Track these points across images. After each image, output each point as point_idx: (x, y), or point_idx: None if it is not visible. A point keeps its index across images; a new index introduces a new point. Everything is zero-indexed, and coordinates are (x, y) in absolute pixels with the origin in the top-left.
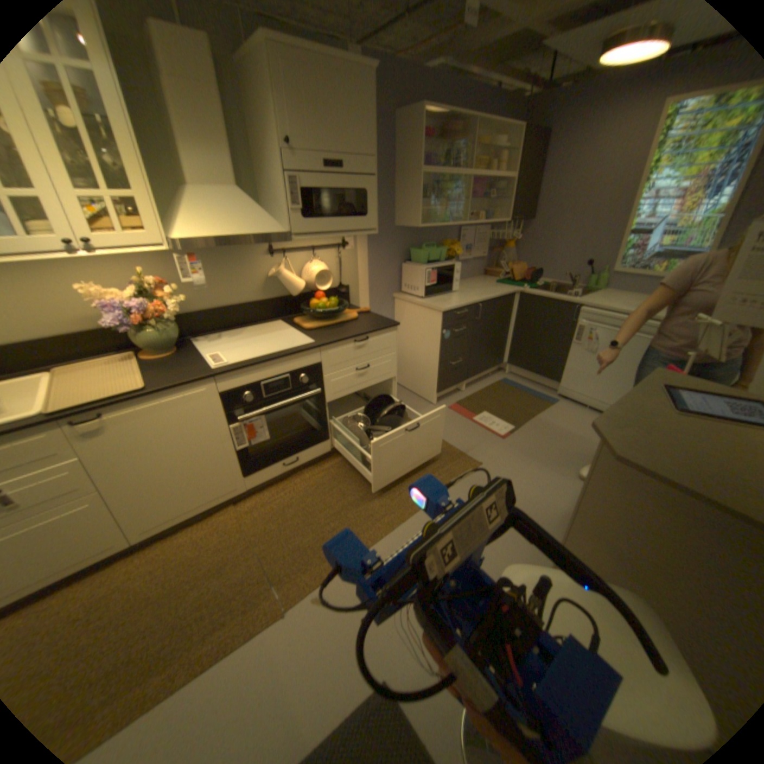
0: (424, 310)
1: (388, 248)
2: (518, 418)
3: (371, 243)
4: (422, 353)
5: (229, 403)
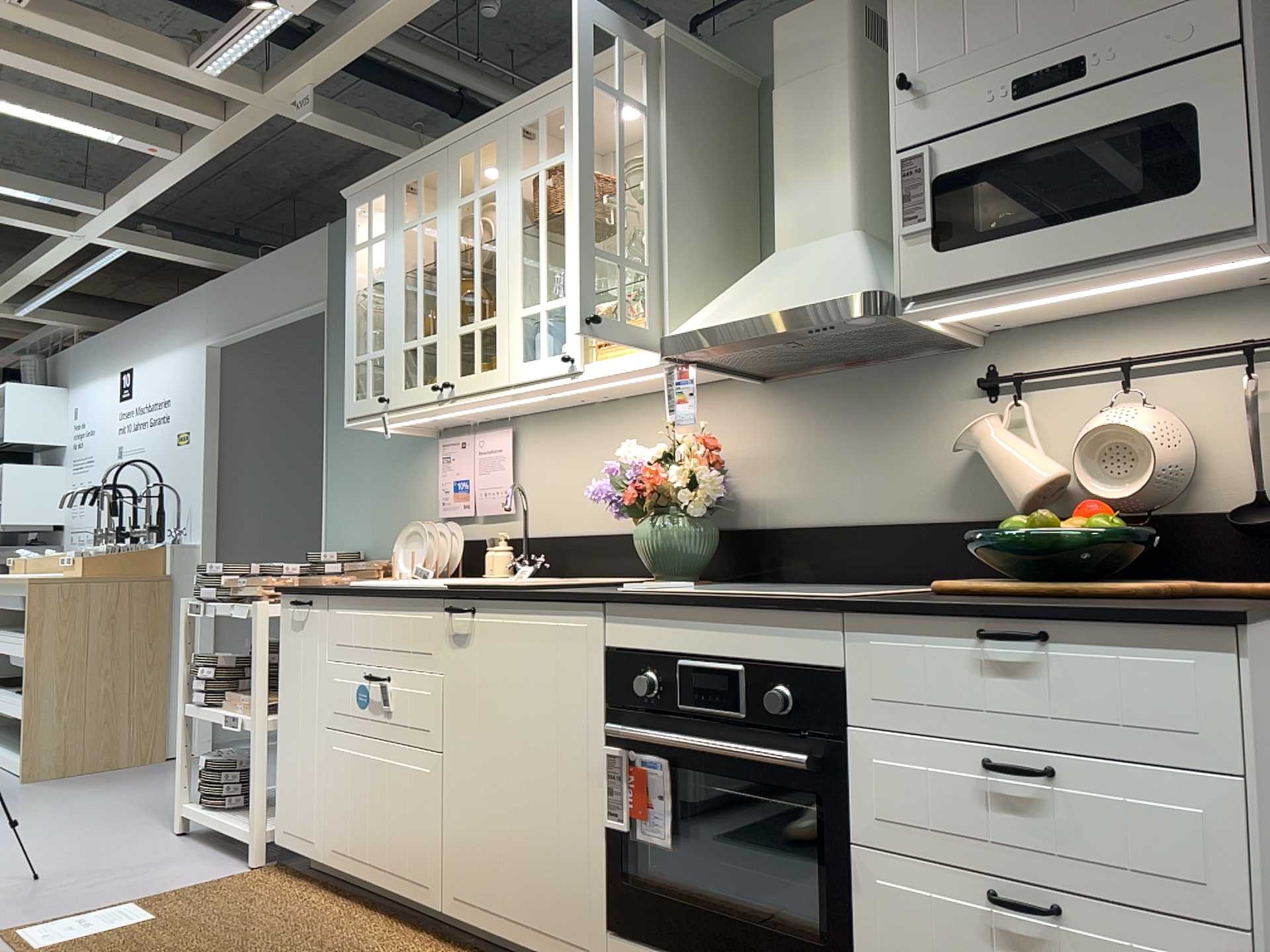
0: None
1: None
2: None
3: None
4: None
5: (616, 684)
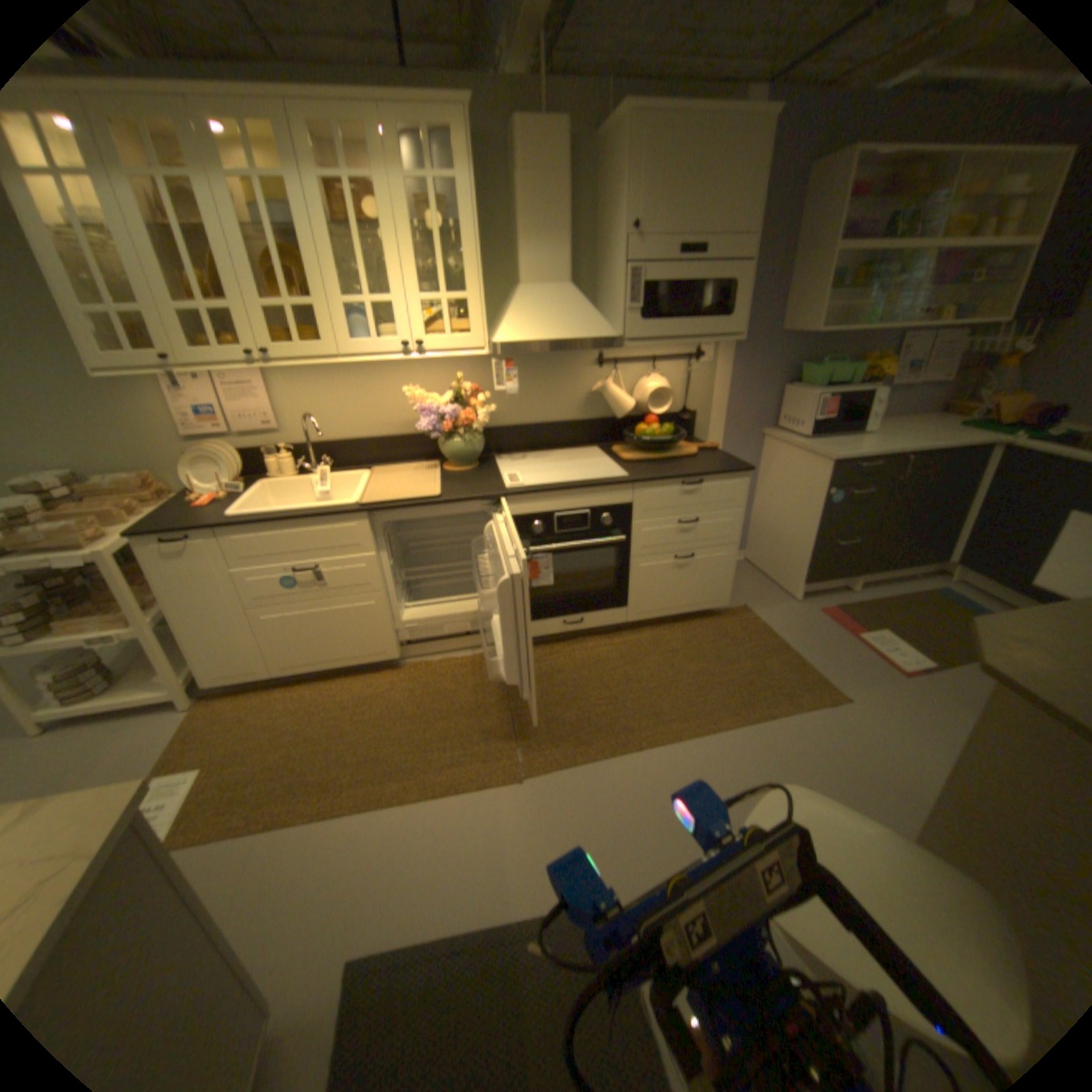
0: (807, 455)
1: (766, 362)
2: (952, 655)
3: (739, 355)
4: (793, 521)
5: (517, 533)
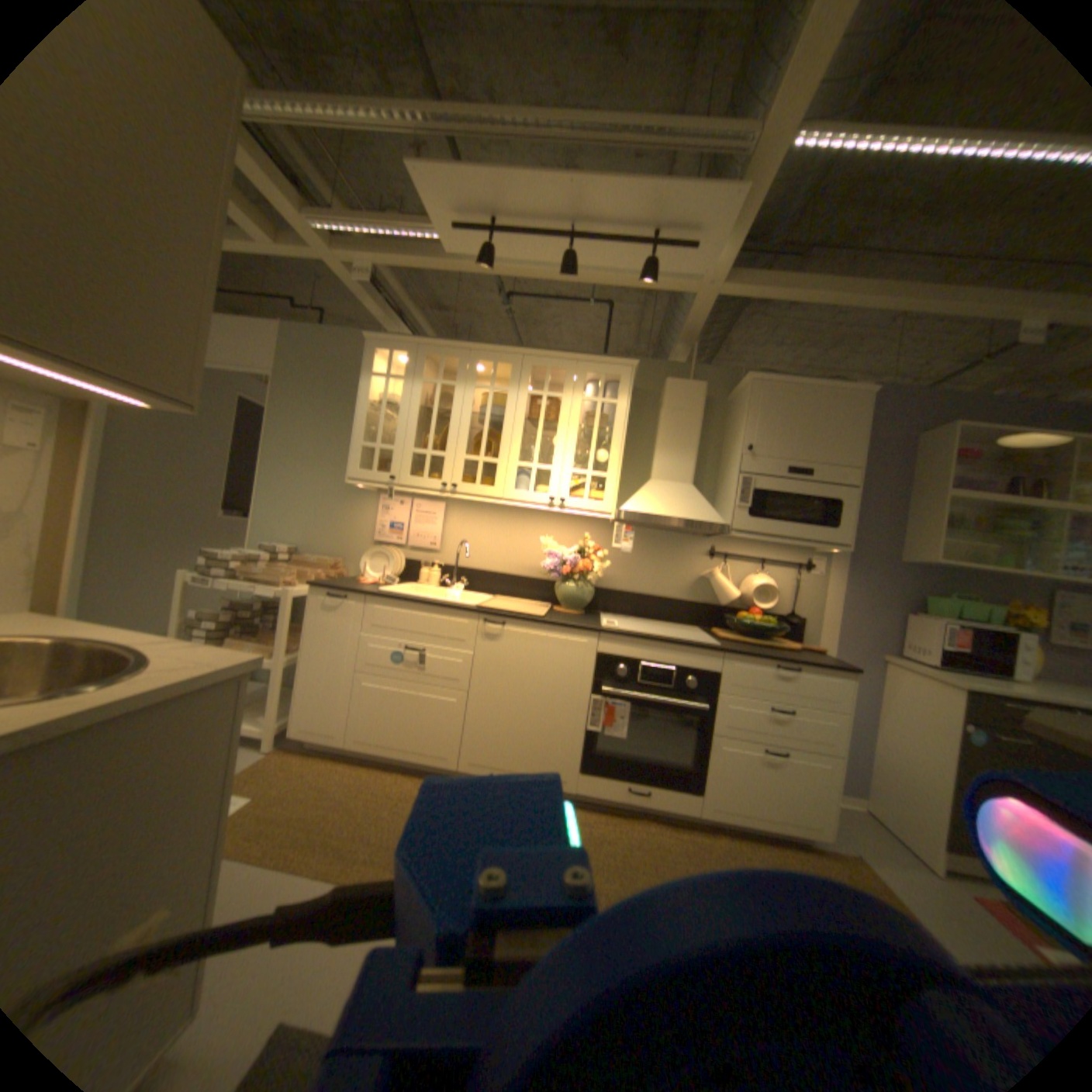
0: (935, 684)
1: (883, 587)
2: None
3: (853, 574)
4: (924, 762)
5: (600, 669)
